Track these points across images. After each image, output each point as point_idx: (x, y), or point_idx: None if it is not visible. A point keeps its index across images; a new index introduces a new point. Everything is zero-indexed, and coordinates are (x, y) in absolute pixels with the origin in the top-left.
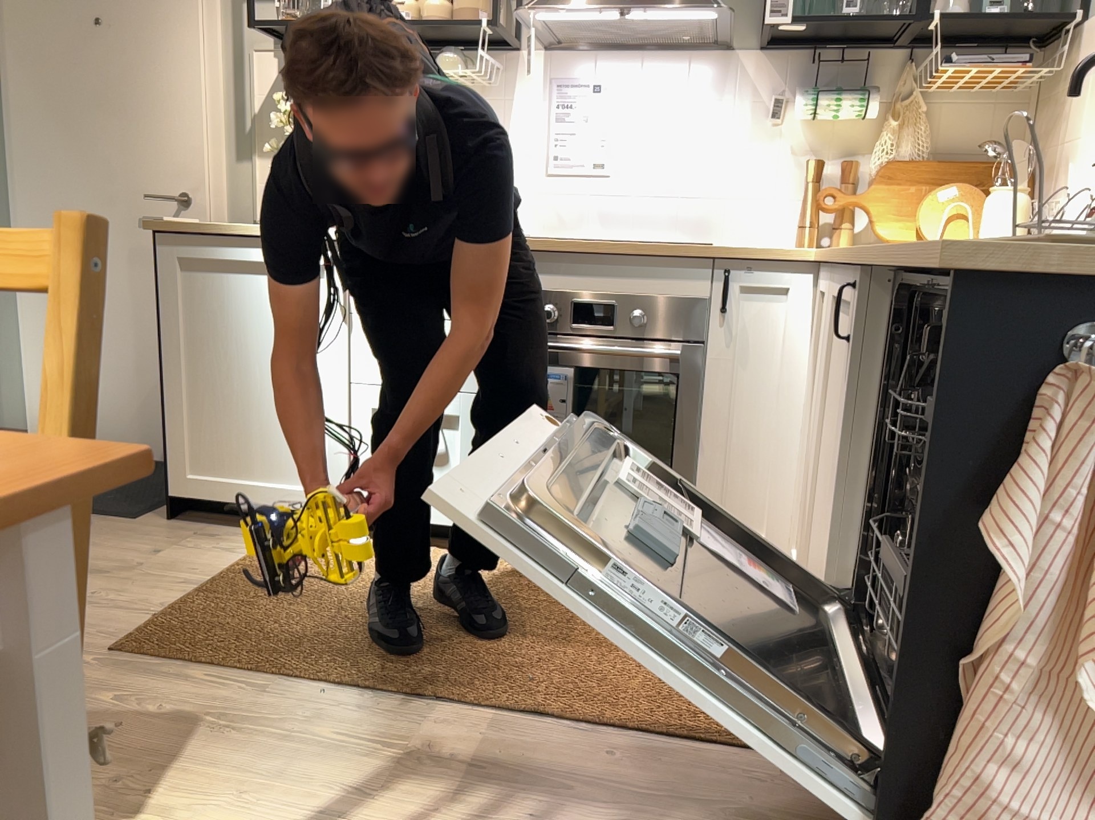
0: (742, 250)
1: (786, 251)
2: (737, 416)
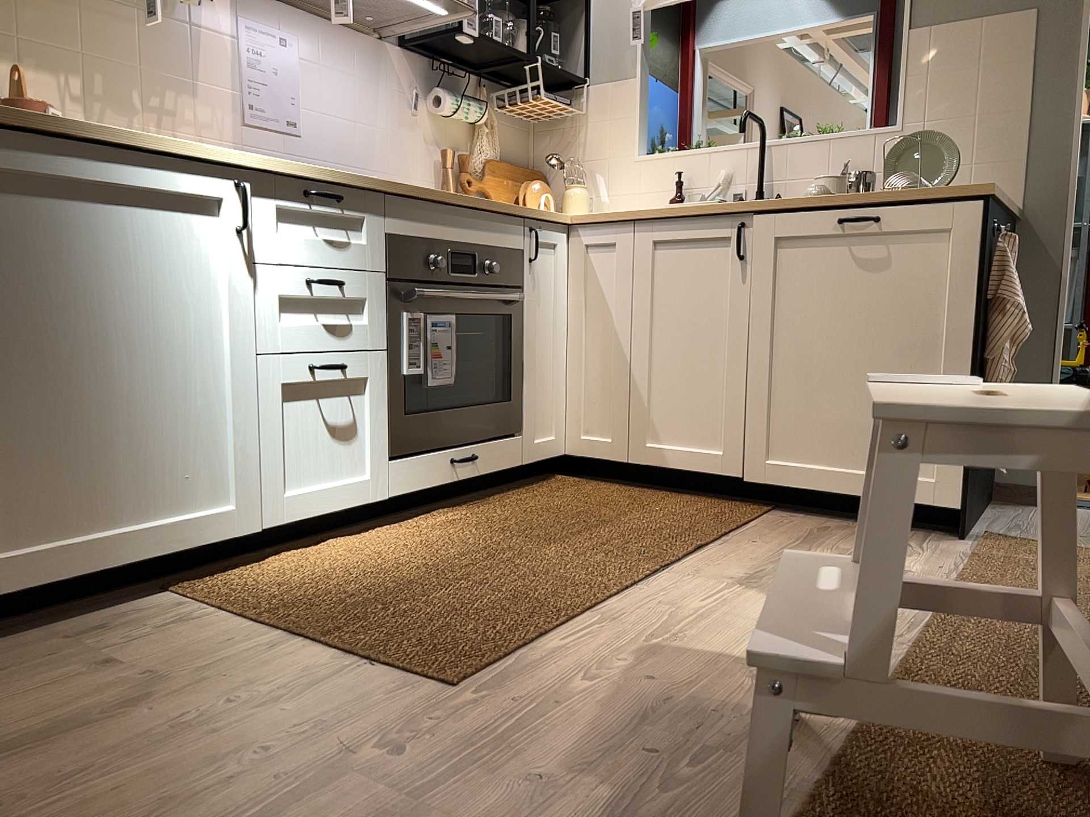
0: (538, 209)
1: (557, 212)
2: (537, 342)
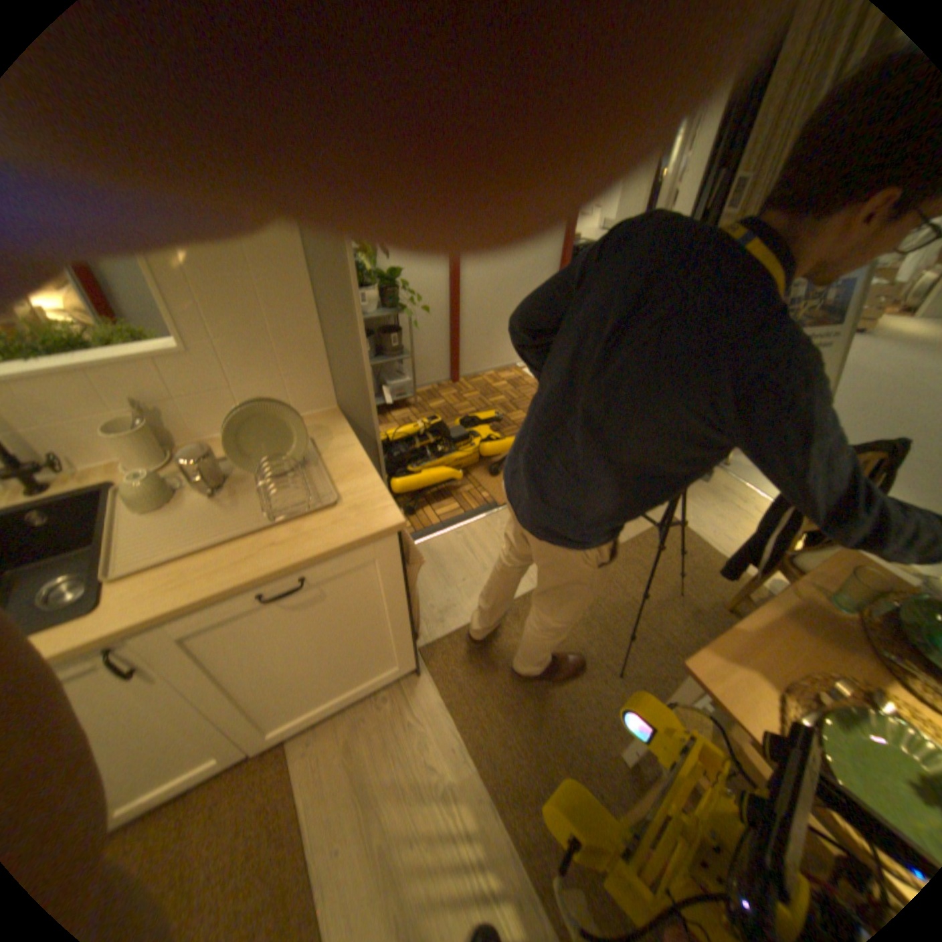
0: None
1: None
2: None
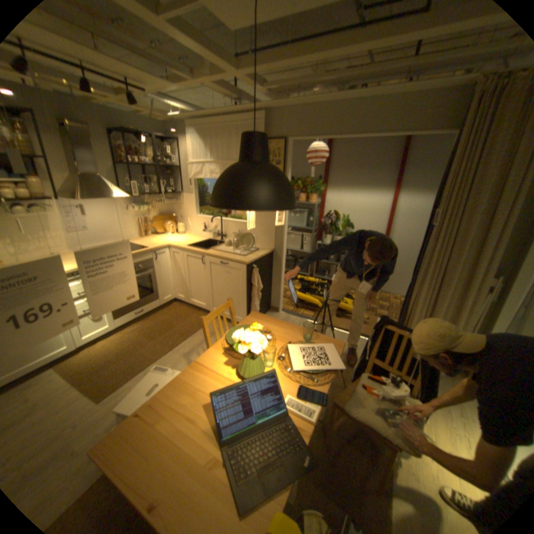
0: (156, 247)
1: (164, 245)
2: (162, 277)
